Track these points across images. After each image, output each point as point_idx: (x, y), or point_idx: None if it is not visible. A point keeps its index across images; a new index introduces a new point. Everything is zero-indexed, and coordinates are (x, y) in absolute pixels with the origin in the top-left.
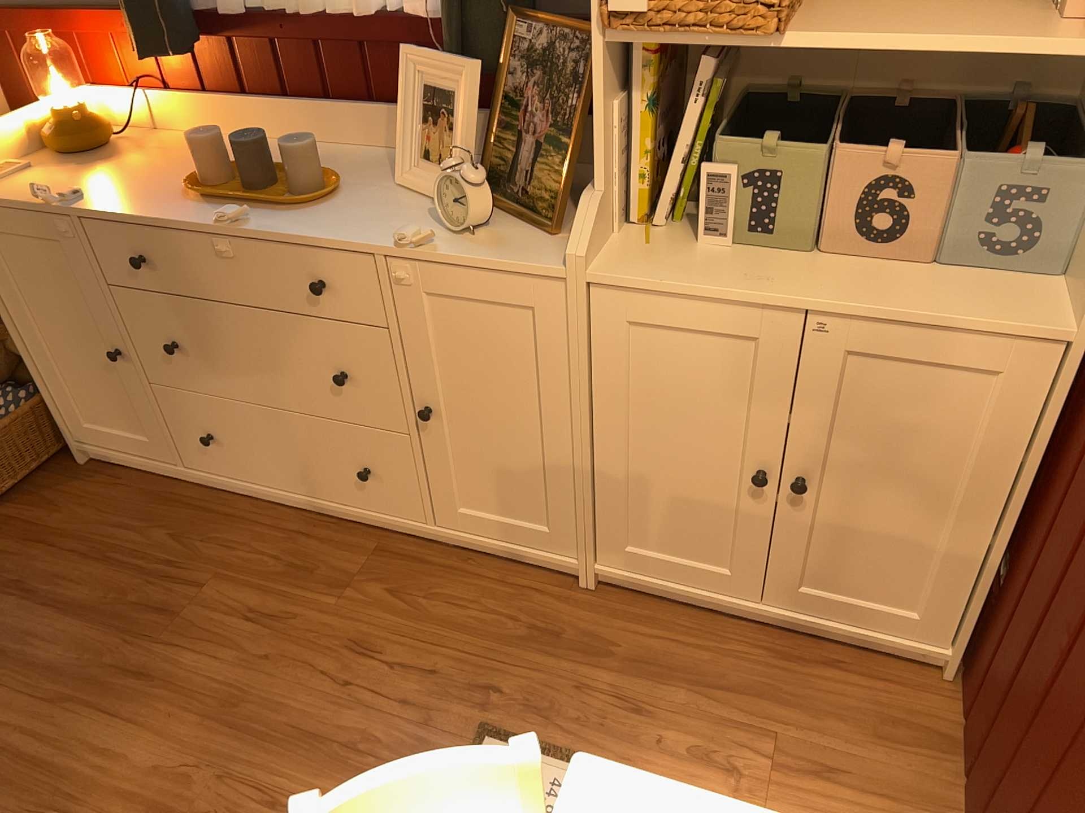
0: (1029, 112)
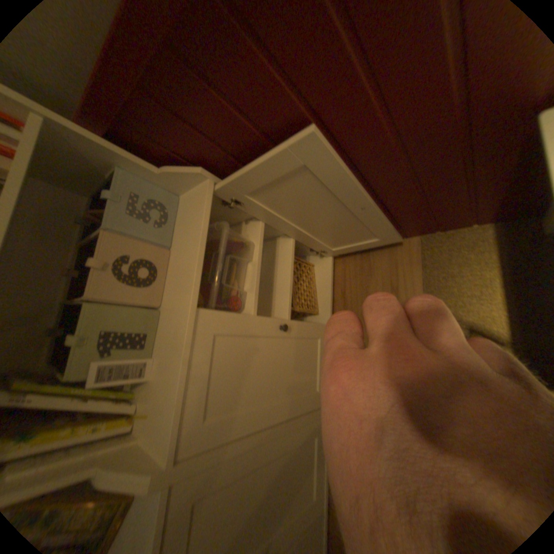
0: (85, 207)
